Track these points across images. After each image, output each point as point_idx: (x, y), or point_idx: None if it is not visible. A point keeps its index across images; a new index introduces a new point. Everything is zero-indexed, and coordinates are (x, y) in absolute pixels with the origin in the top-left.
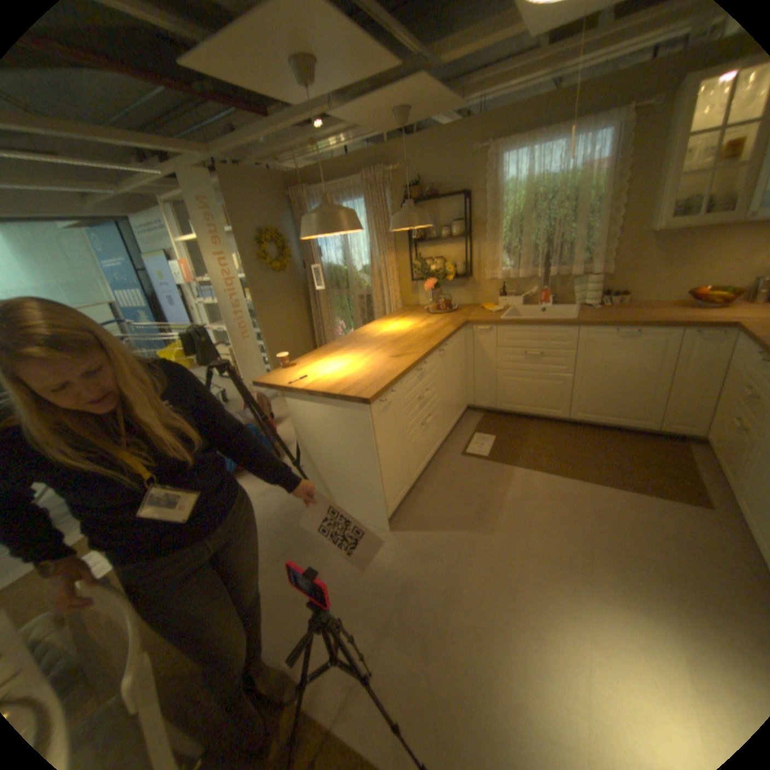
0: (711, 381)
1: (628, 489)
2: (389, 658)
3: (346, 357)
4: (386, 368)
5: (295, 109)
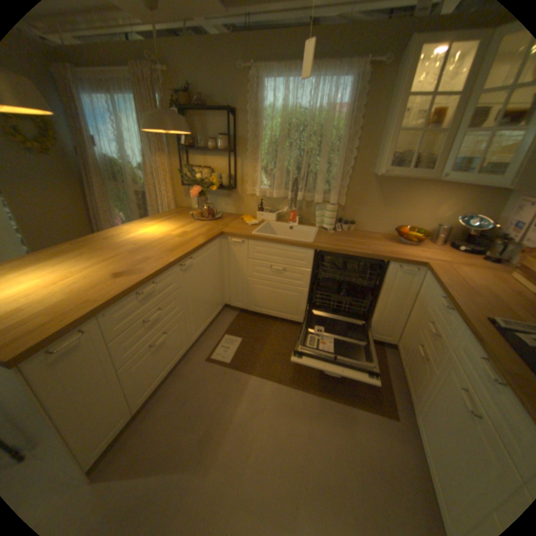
0: (405, 305)
1: (339, 401)
2: None
3: (58, 270)
4: (90, 294)
5: None
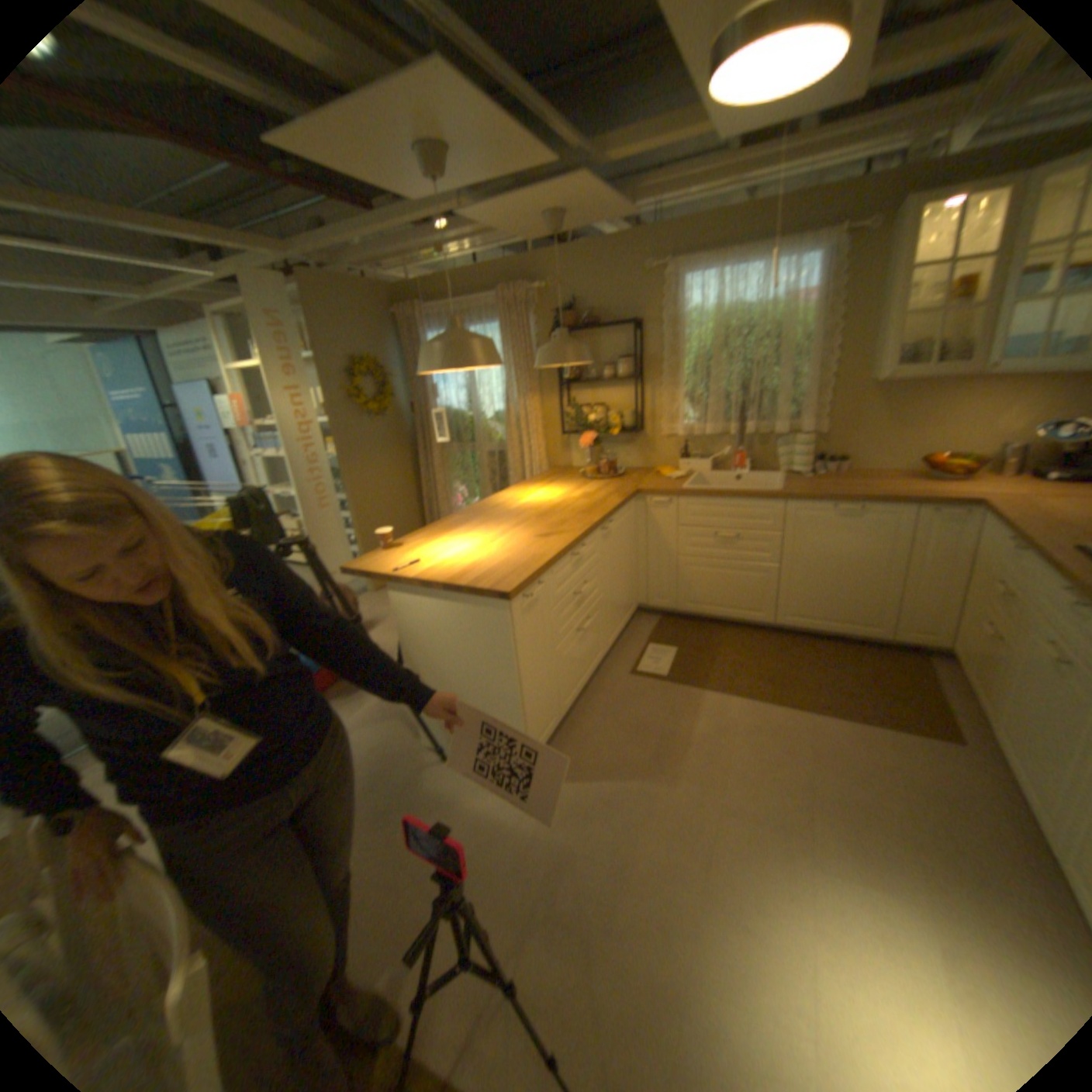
0: (955, 575)
1: (857, 720)
2: (536, 966)
3: (476, 535)
4: (532, 550)
5: (412, 204)
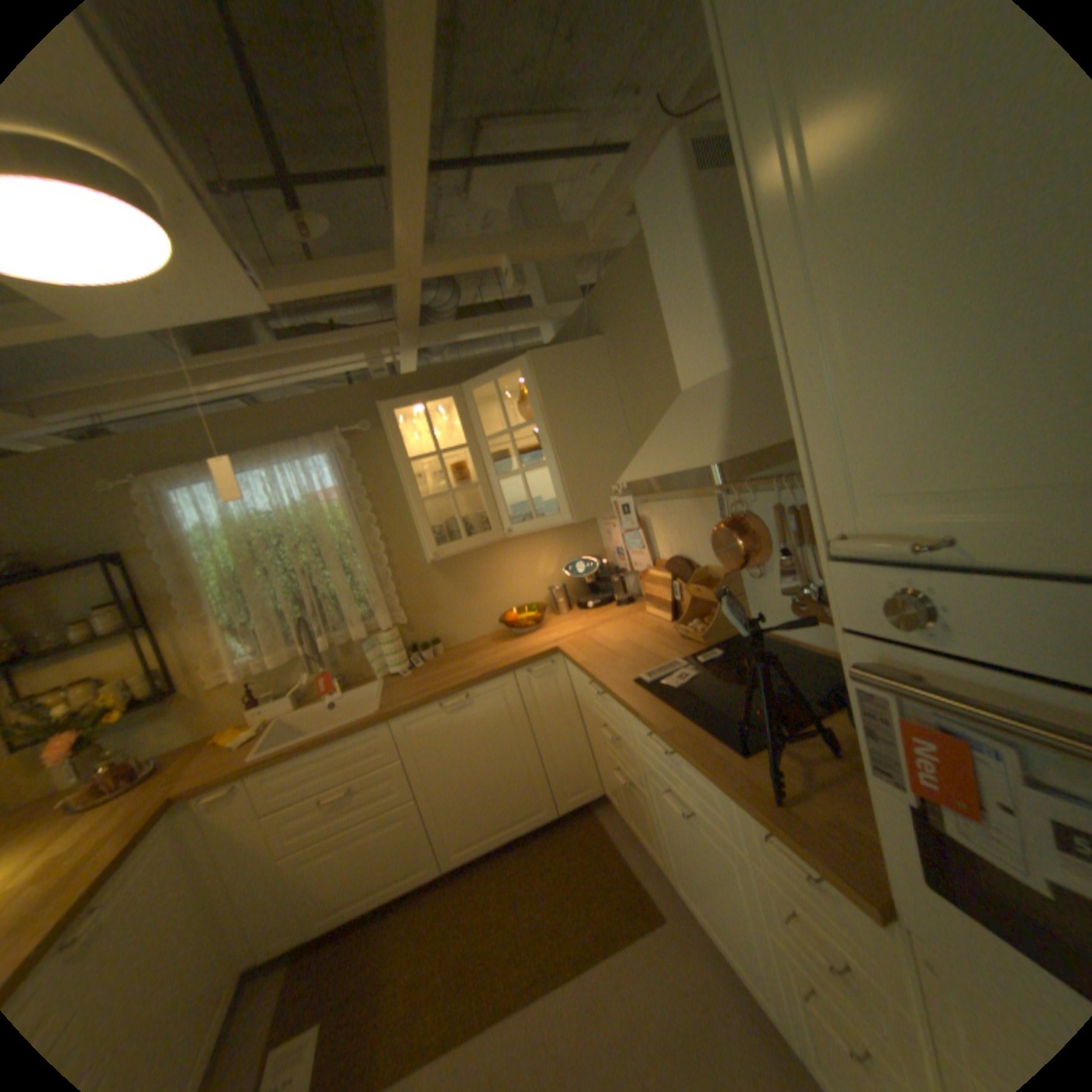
0: (571, 724)
1: (567, 975)
2: None
3: None
4: None
5: None
